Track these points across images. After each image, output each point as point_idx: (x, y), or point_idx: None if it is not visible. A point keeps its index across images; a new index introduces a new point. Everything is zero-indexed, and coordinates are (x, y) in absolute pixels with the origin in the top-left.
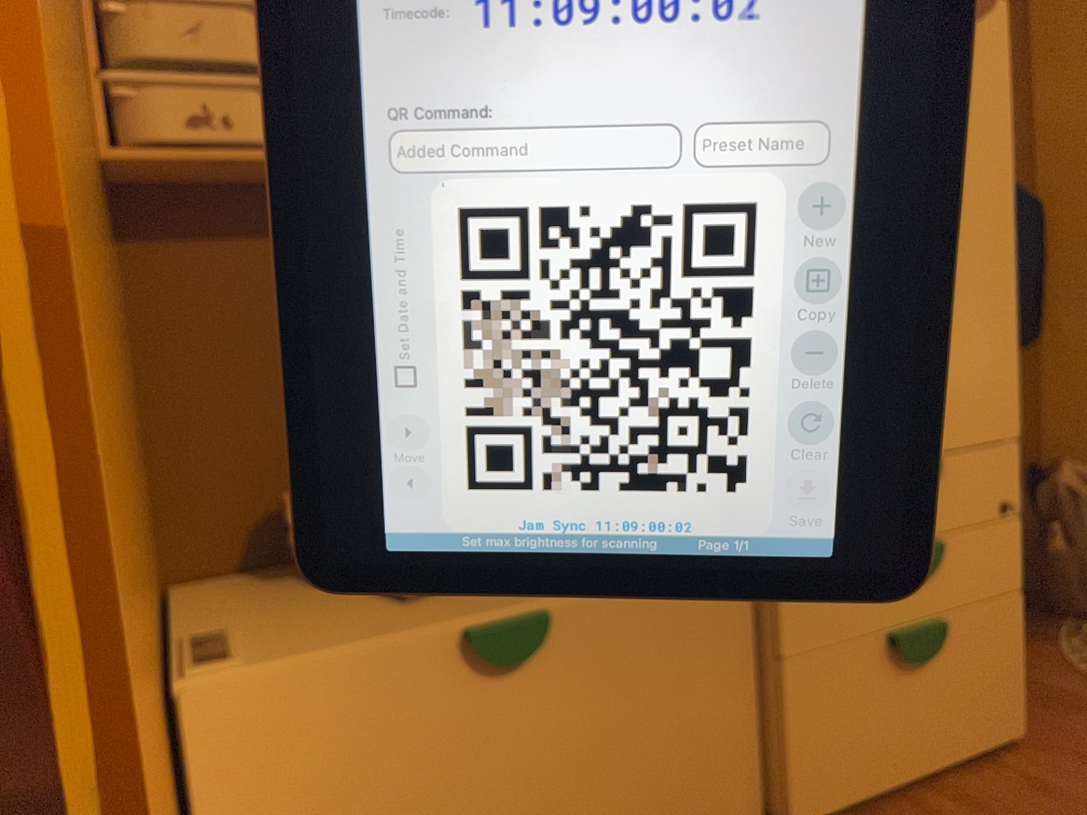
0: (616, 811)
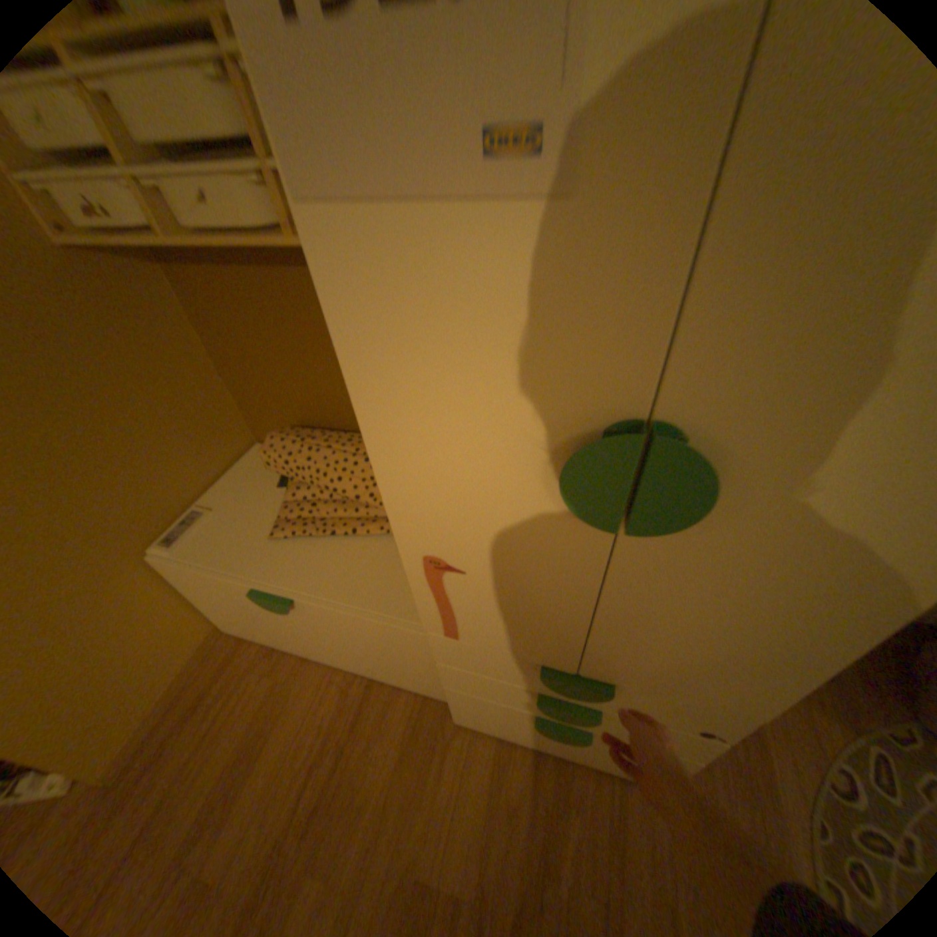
0: (360, 663)
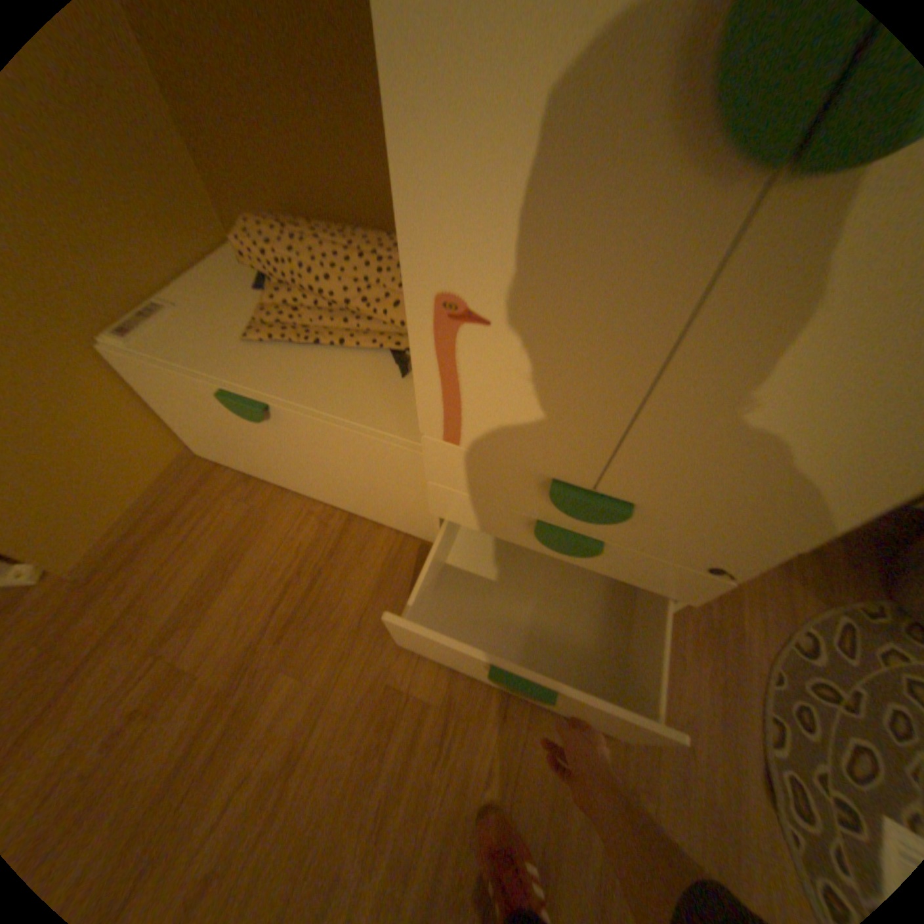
0: (341, 493)
